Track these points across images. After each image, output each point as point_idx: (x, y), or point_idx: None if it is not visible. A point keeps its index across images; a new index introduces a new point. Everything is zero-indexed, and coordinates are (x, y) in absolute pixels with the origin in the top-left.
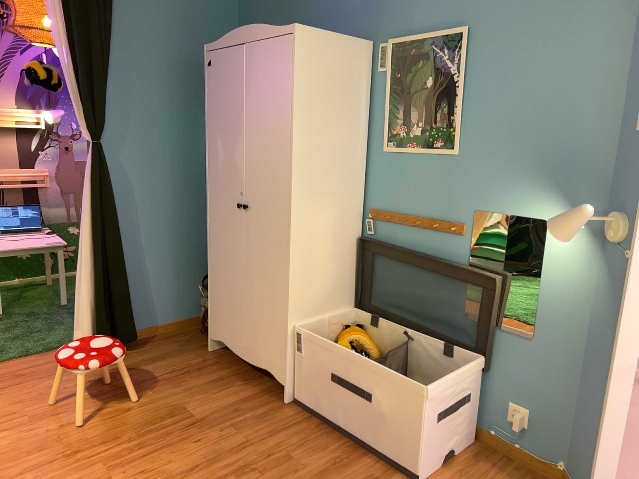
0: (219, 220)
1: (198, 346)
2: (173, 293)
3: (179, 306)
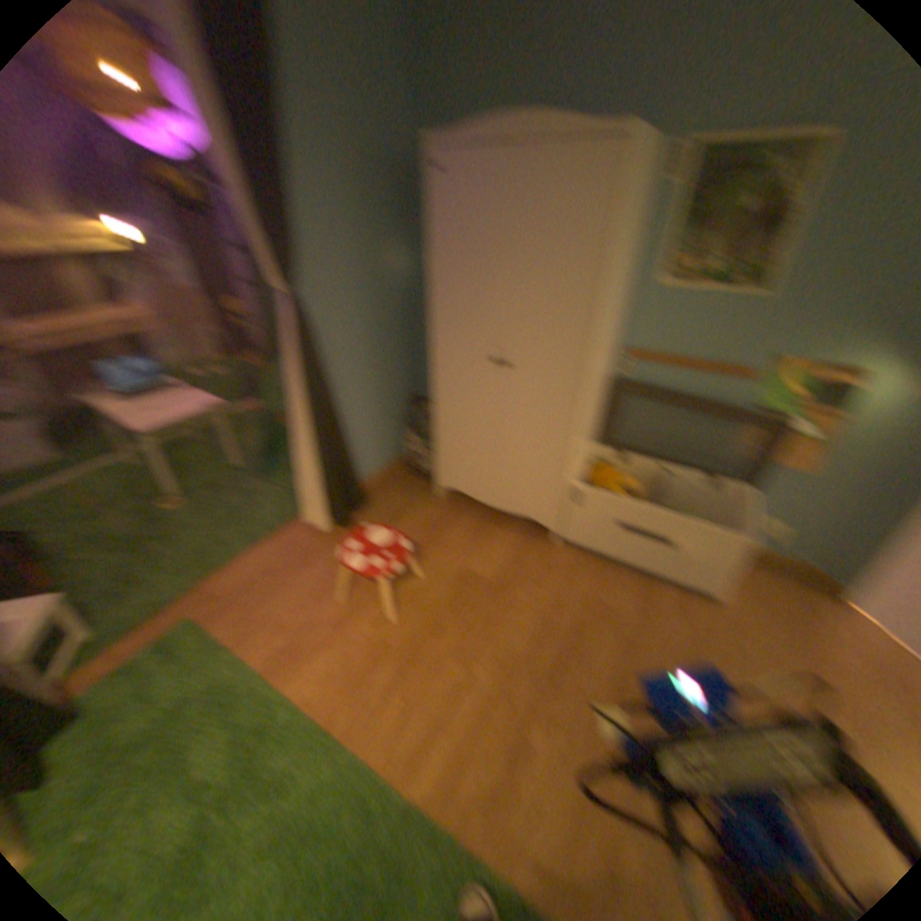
0: (459, 376)
1: (426, 495)
2: (381, 445)
3: (387, 455)
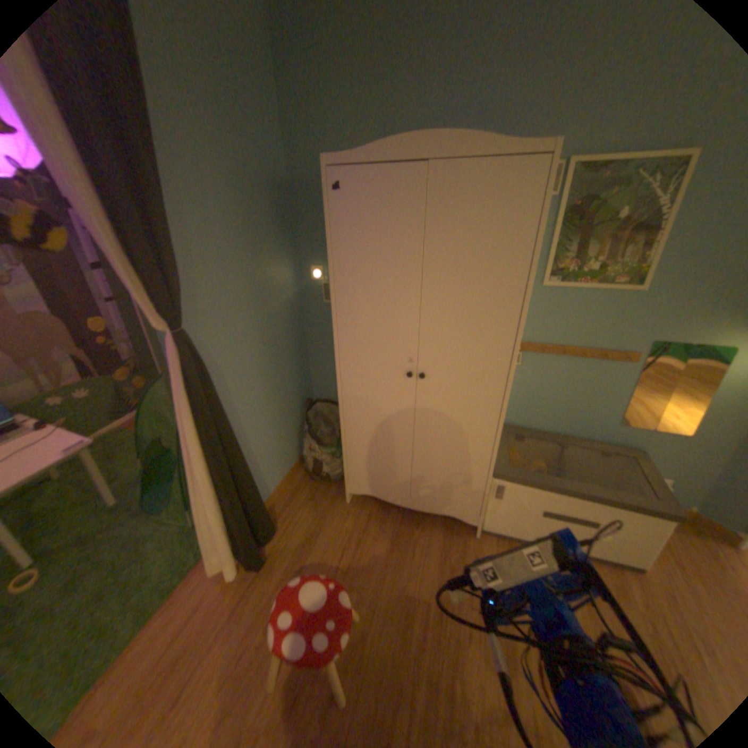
0: (365, 387)
1: (332, 501)
2: (277, 456)
3: (283, 464)
